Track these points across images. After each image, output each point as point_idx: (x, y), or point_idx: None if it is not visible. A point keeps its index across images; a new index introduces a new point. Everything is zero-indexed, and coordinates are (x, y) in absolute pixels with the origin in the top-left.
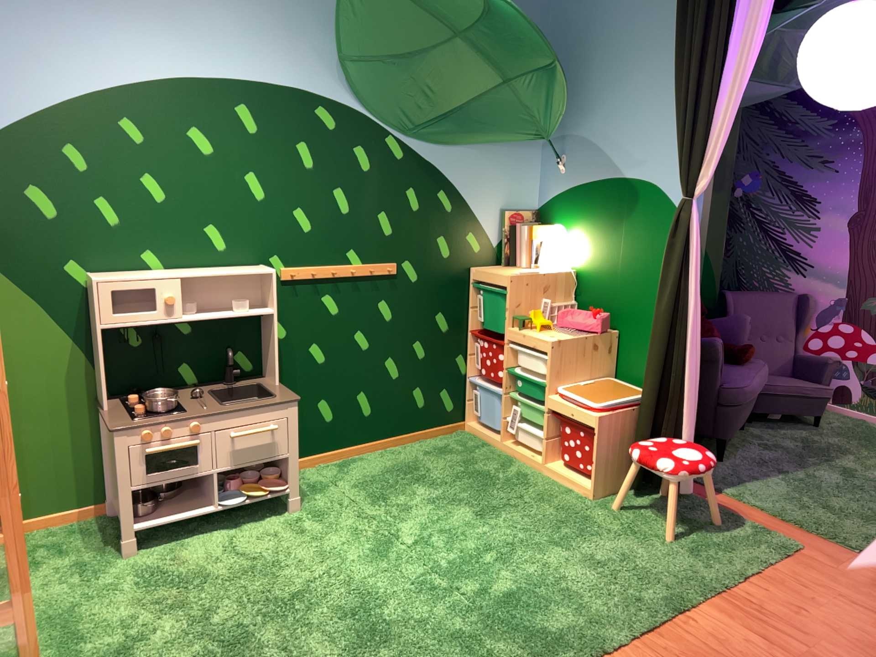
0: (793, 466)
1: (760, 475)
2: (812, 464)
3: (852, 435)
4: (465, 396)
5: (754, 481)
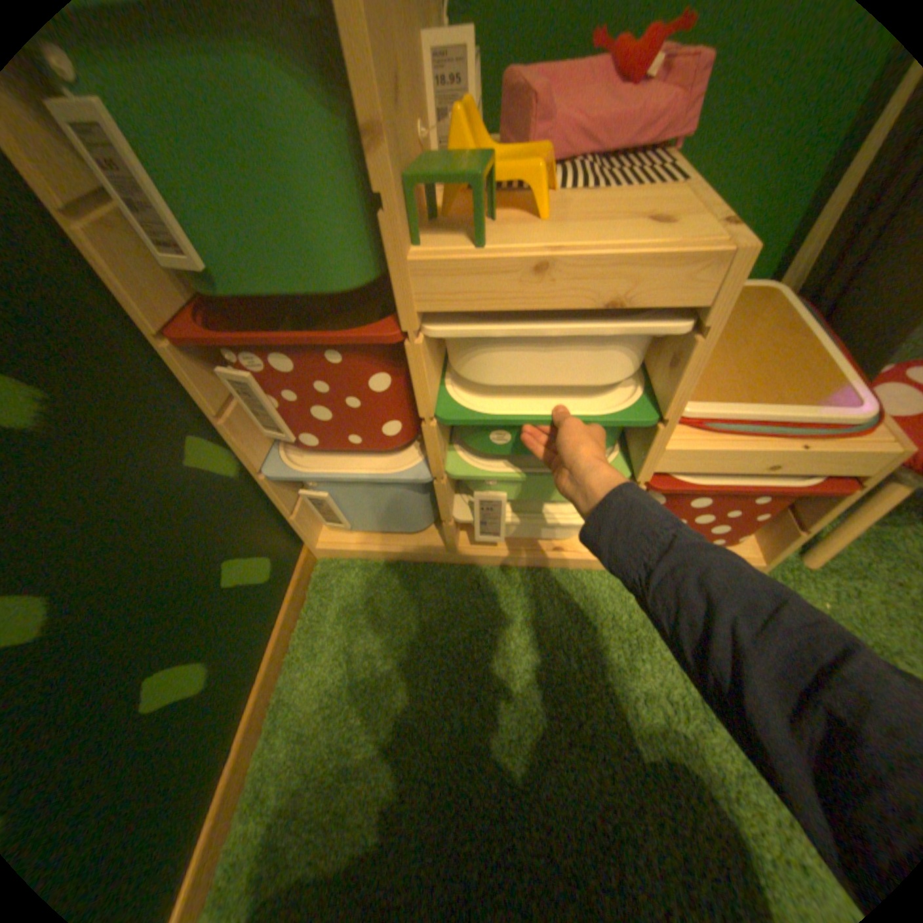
0: None
1: None
2: None
3: None
4: (276, 508)
5: None
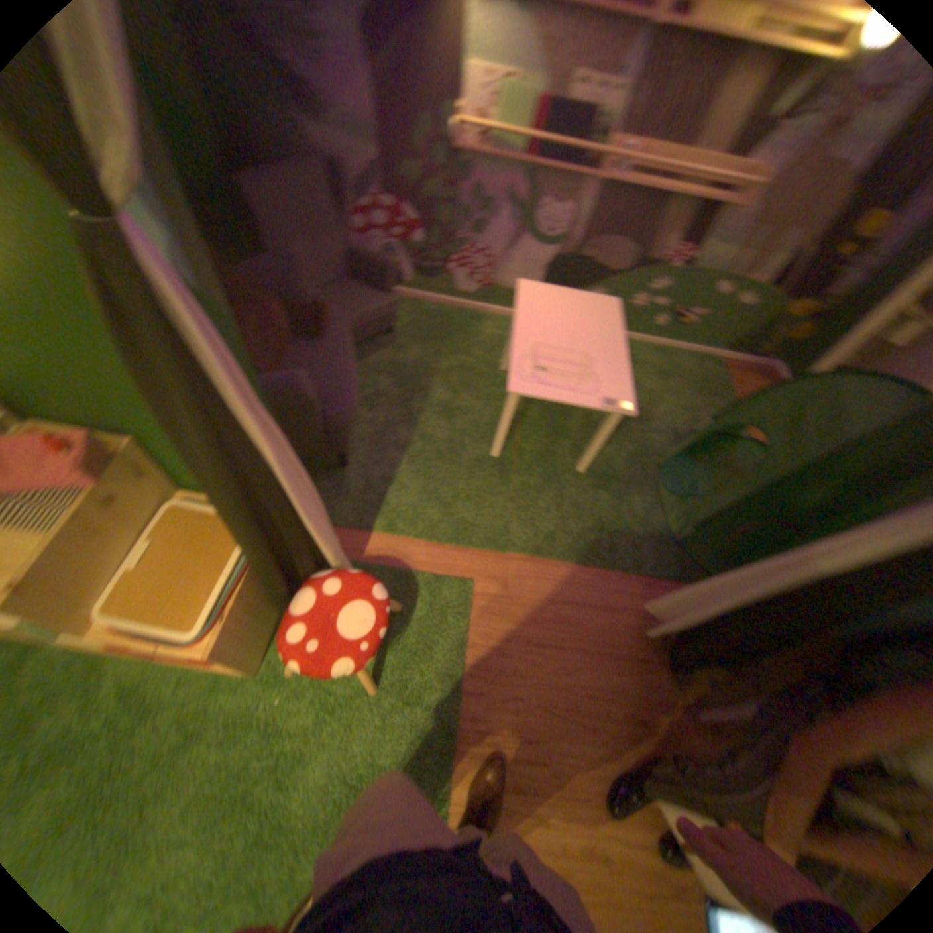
0: (406, 429)
1: (388, 468)
2: (418, 415)
3: (423, 336)
4: None
5: (389, 488)
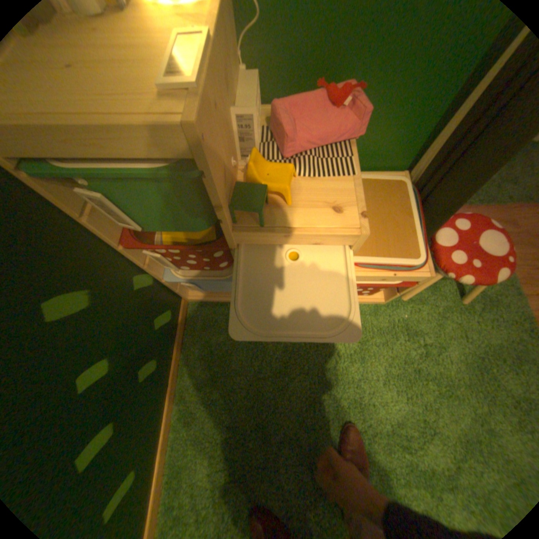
0: None
1: None
2: None
3: None
4: (169, 289)
5: None
